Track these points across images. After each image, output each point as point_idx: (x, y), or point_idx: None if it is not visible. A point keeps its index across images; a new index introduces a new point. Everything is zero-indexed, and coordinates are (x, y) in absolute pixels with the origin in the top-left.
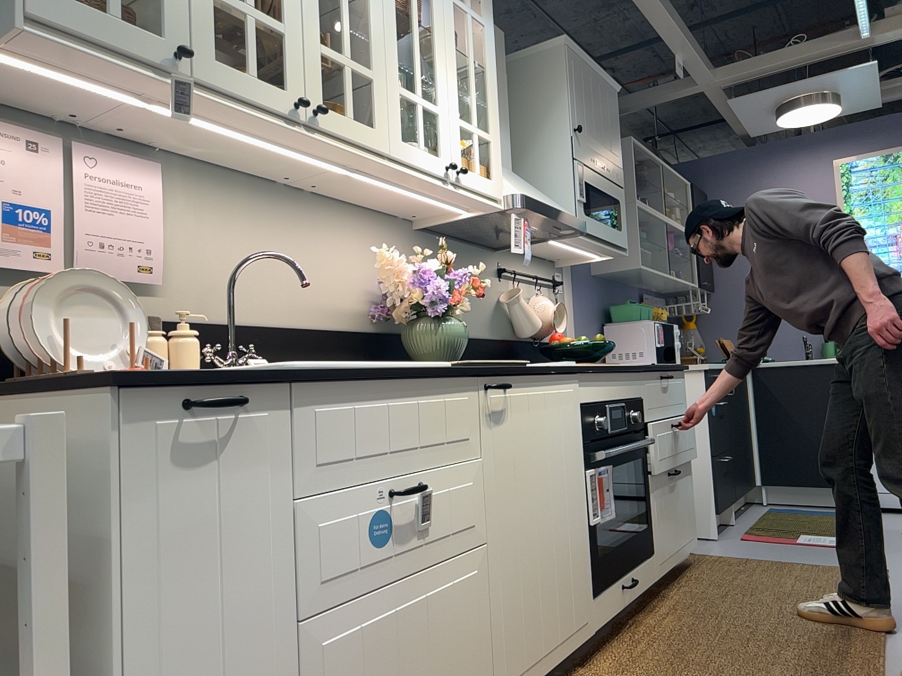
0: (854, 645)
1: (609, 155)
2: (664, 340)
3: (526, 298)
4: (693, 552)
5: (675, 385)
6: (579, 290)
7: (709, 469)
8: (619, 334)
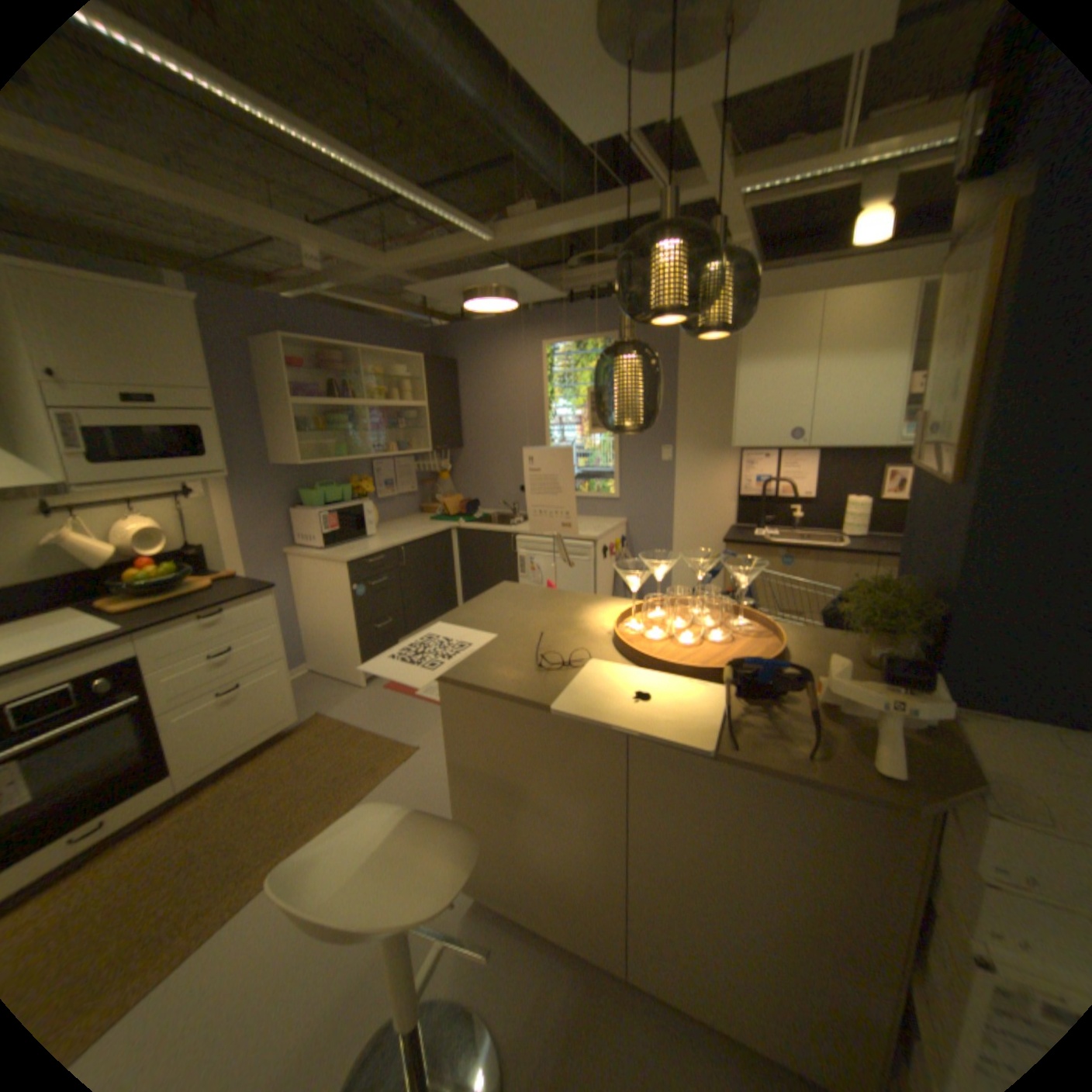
0: (230, 896)
1: (166, 380)
2: (335, 525)
3: (83, 534)
4: (322, 709)
5: (241, 612)
6: (241, 485)
7: (356, 638)
8: (302, 517)
